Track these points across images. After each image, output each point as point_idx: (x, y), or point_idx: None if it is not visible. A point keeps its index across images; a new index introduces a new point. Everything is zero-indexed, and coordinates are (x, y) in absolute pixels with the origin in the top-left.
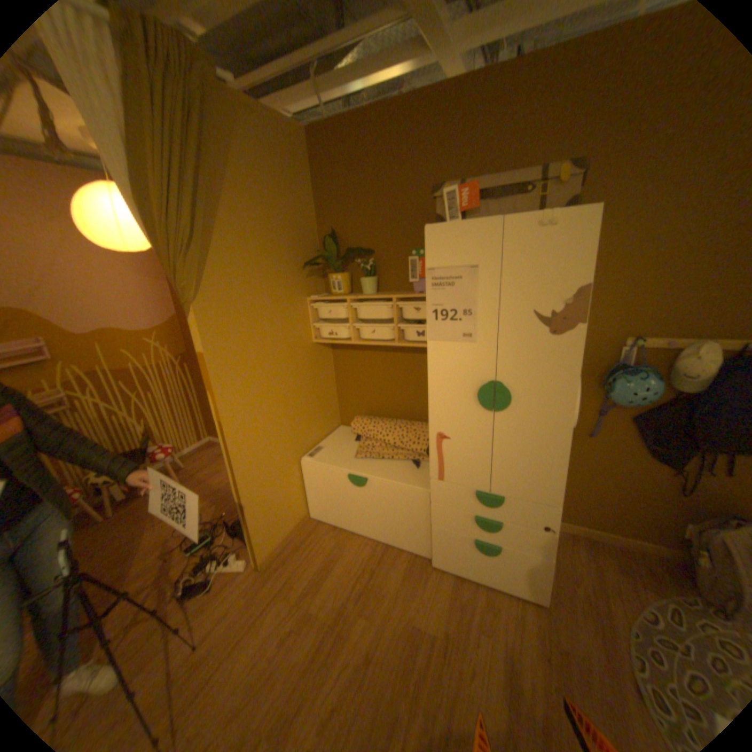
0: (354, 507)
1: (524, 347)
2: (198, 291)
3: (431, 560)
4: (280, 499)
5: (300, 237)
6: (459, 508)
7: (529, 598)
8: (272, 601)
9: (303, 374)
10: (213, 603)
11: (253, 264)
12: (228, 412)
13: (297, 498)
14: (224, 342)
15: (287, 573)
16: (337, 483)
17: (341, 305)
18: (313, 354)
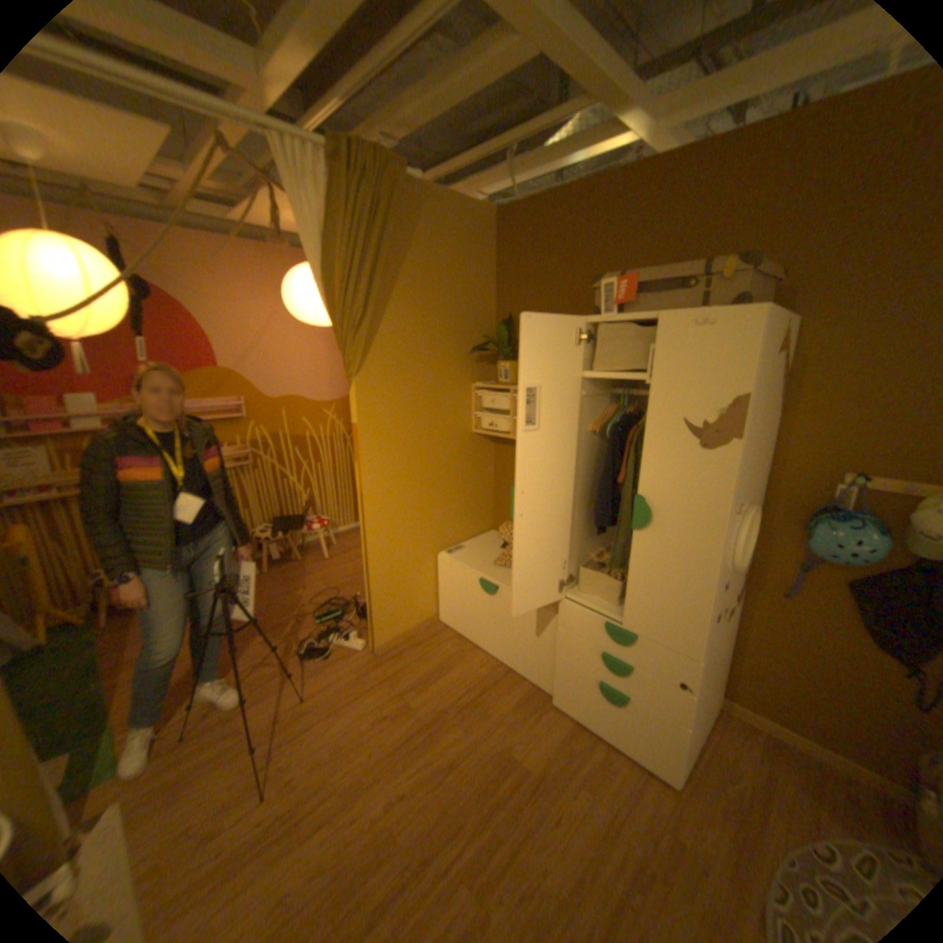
0: (482, 617)
1: (671, 459)
2: (361, 366)
3: (554, 698)
4: (409, 589)
5: (474, 320)
6: (587, 639)
7: (657, 772)
8: (379, 685)
9: (455, 464)
10: (328, 670)
11: (418, 346)
12: (370, 485)
13: (428, 594)
14: (377, 417)
15: (400, 665)
16: (469, 587)
17: (503, 395)
18: (470, 445)
